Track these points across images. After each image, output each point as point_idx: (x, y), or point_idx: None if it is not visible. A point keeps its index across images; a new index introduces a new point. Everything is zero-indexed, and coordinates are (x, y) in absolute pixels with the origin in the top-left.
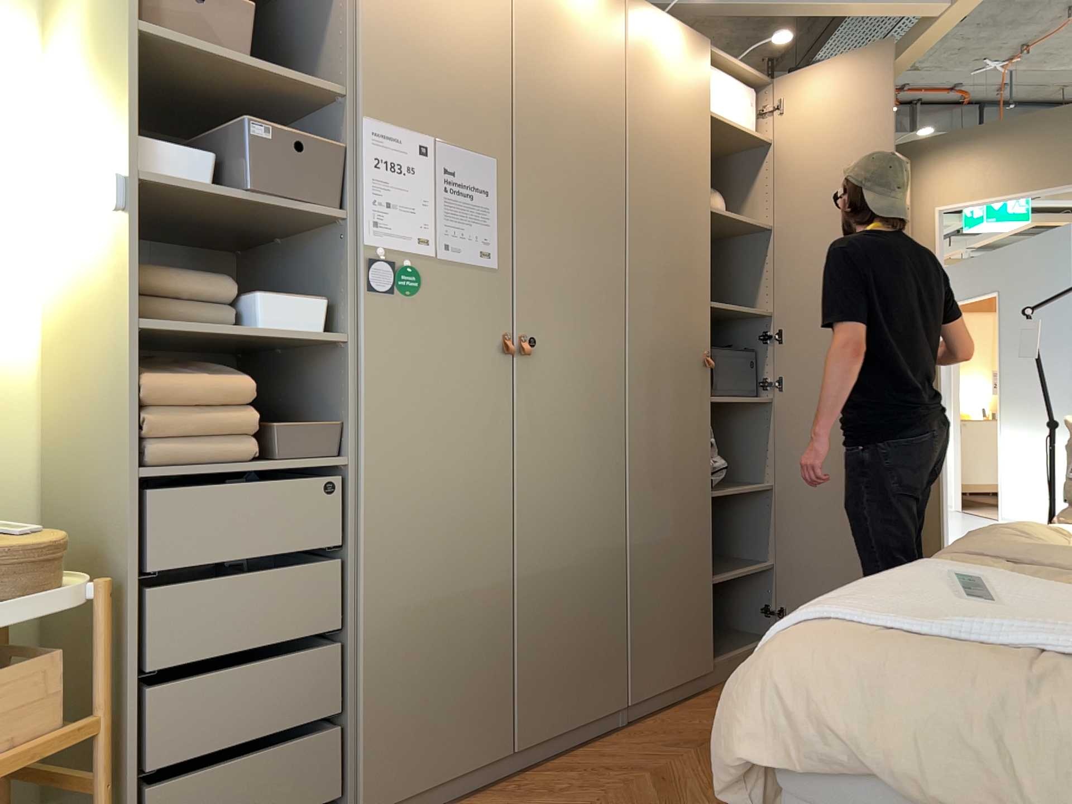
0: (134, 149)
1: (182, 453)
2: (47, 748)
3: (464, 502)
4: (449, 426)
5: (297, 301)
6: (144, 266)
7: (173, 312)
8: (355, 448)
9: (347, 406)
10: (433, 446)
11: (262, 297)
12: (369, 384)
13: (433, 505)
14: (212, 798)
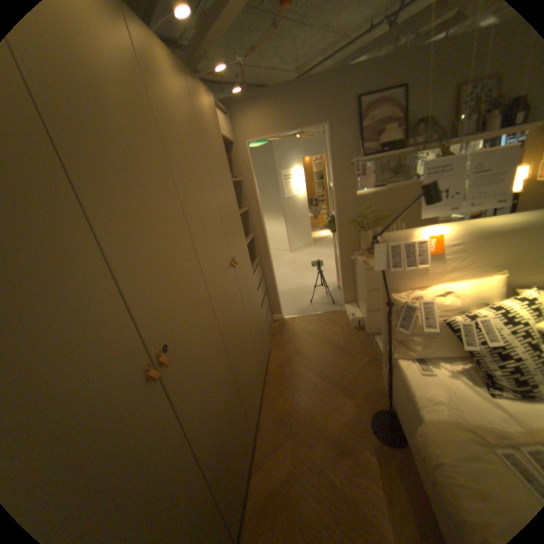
0: None
1: None
2: None
3: None
4: None
5: None
6: None
7: None
8: None
9: None
10: None
11: None
12: None
13: None
14: None
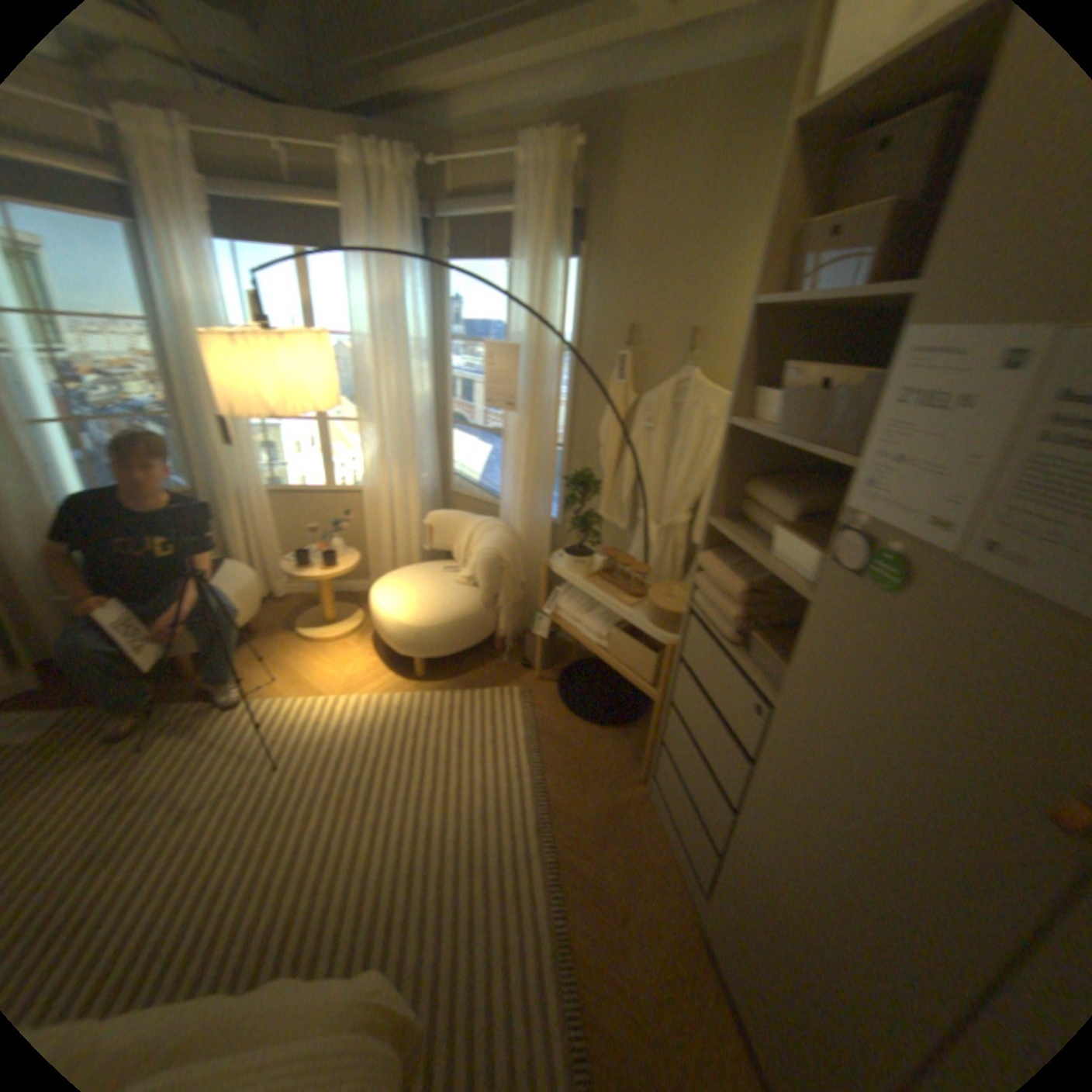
0: (742, 400)
1: (703, 607)
2: (636, 683)
3: (863, 894)
4: (880, 792)
5: (800, 543)
6: (765, 482)
7: (759, 519)
8: (781, 702)
9: (793, 663)
10: (848, 787)
11: (778, 530)
12: (803, 656)
13: (824, 840)
14: (673, 789)
